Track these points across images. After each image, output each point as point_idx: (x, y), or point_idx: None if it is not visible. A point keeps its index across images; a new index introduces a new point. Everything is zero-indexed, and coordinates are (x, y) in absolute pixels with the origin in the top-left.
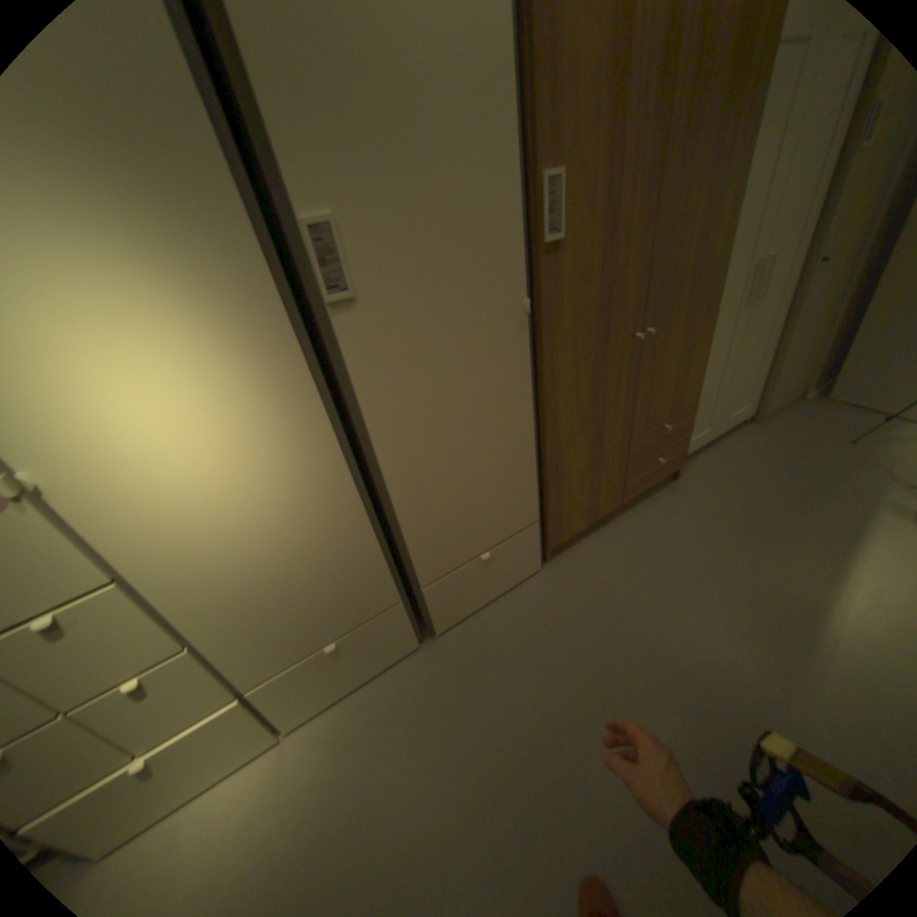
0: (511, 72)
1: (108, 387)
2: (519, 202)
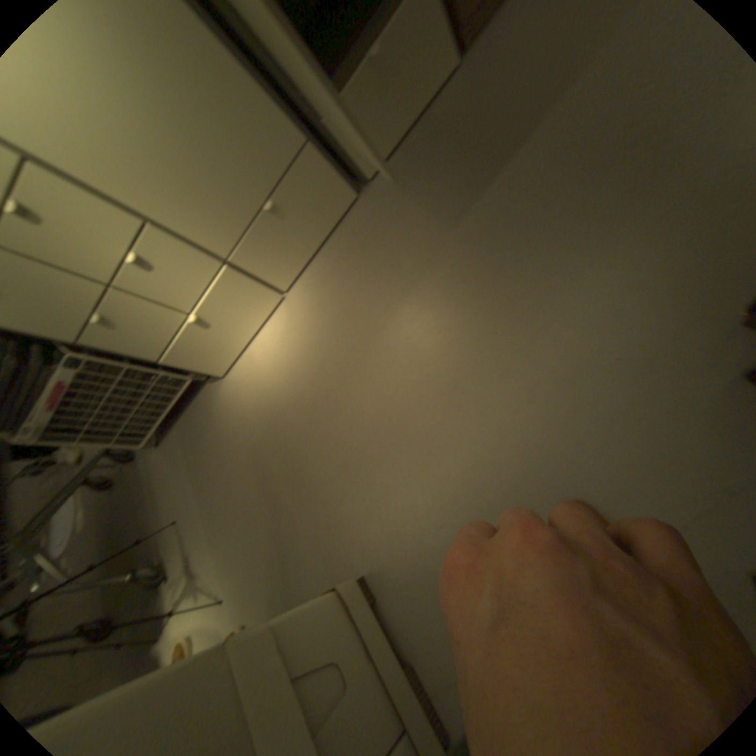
0: None
1: None
2: None
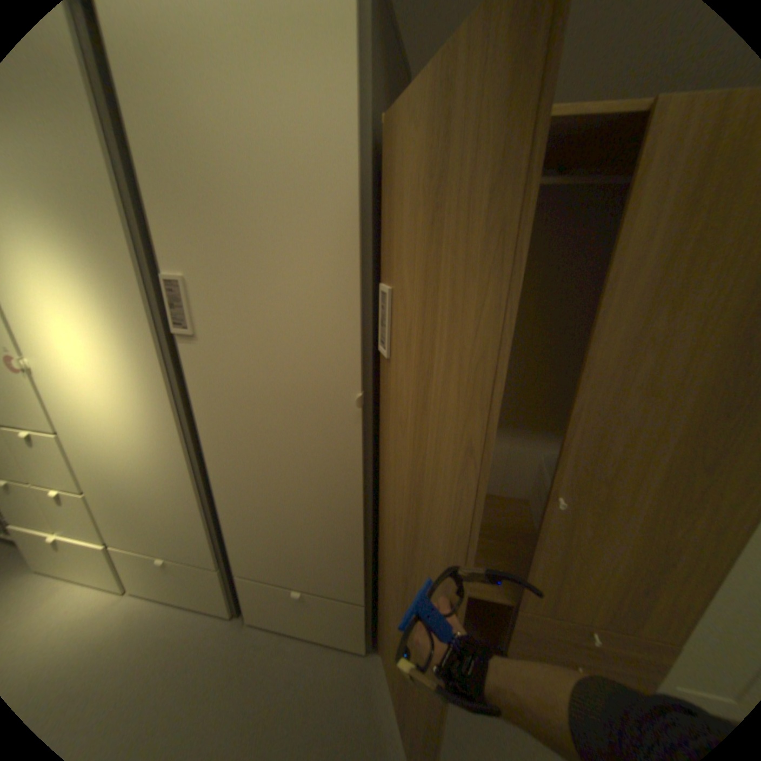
0: (354, 189)
1: (58, 335)
2: (356, 303)
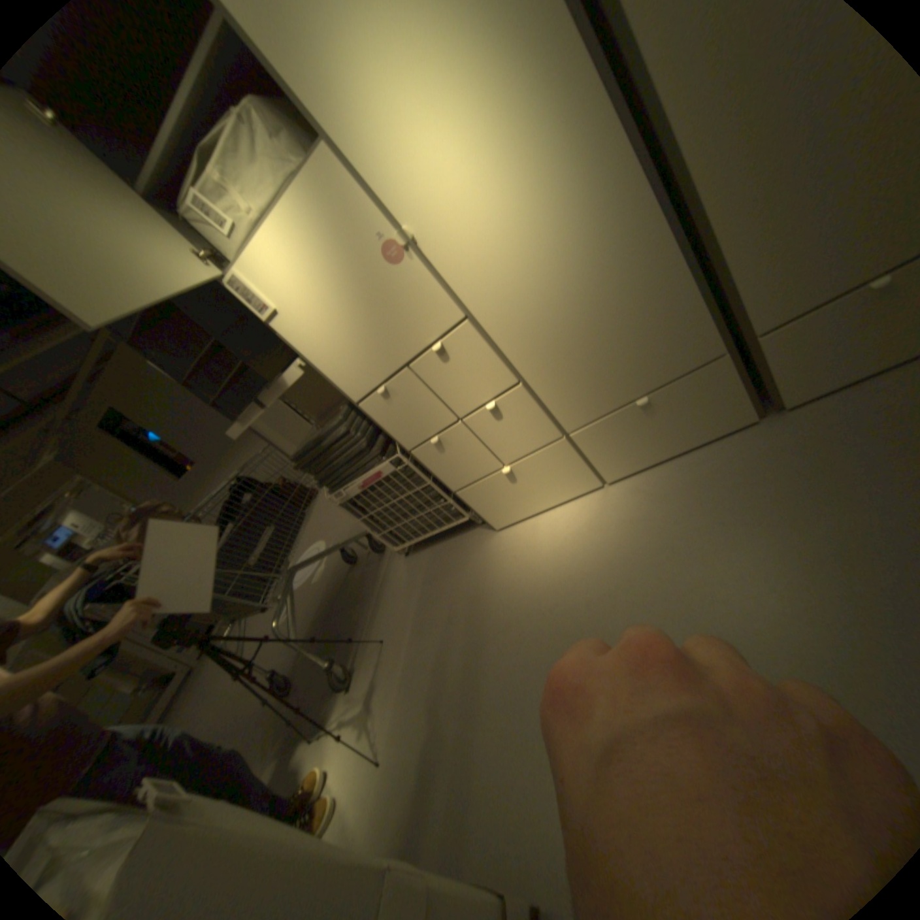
0: None
1: (430, 135)
2: None
